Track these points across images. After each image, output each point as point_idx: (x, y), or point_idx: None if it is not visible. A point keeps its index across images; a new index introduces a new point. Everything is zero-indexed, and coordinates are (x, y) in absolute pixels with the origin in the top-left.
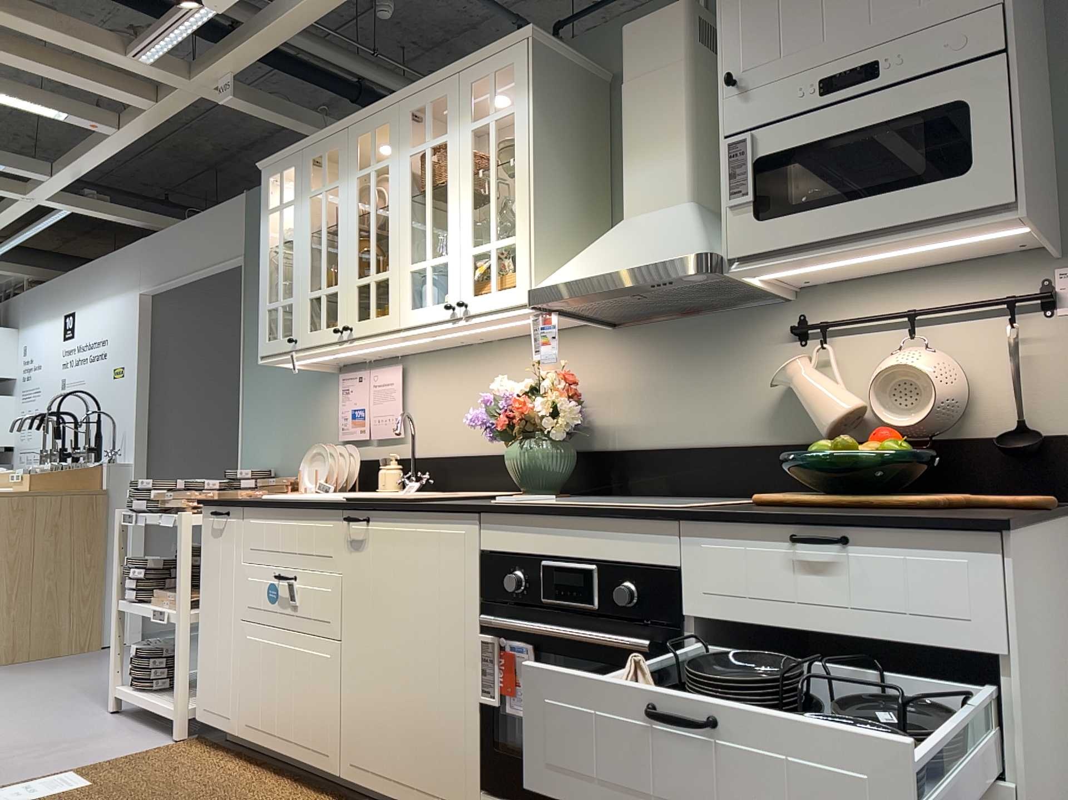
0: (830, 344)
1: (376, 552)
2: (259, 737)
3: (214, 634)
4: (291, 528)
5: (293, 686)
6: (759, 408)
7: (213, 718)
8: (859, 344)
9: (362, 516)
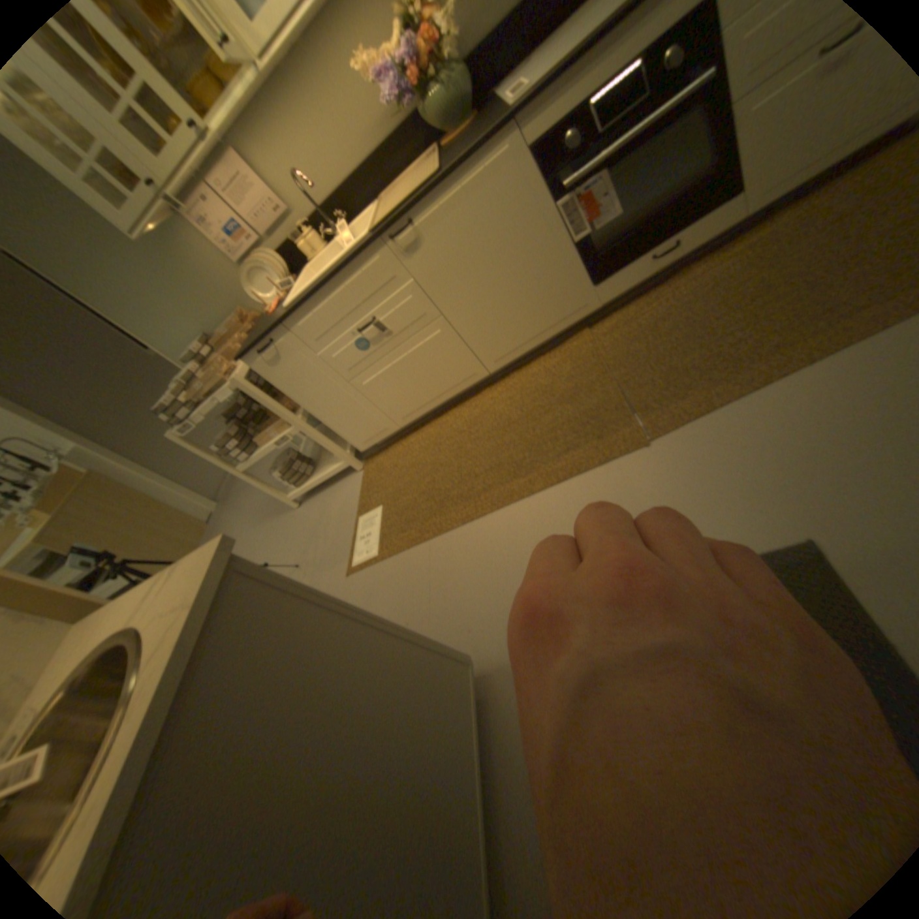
0: None
1: (436, 234)
2: (419, 414)
3: (337, 408)
4: (344, 294)
5: (425, 369)
6: None
7: (377, 440)
8: None
9: (405, 222)
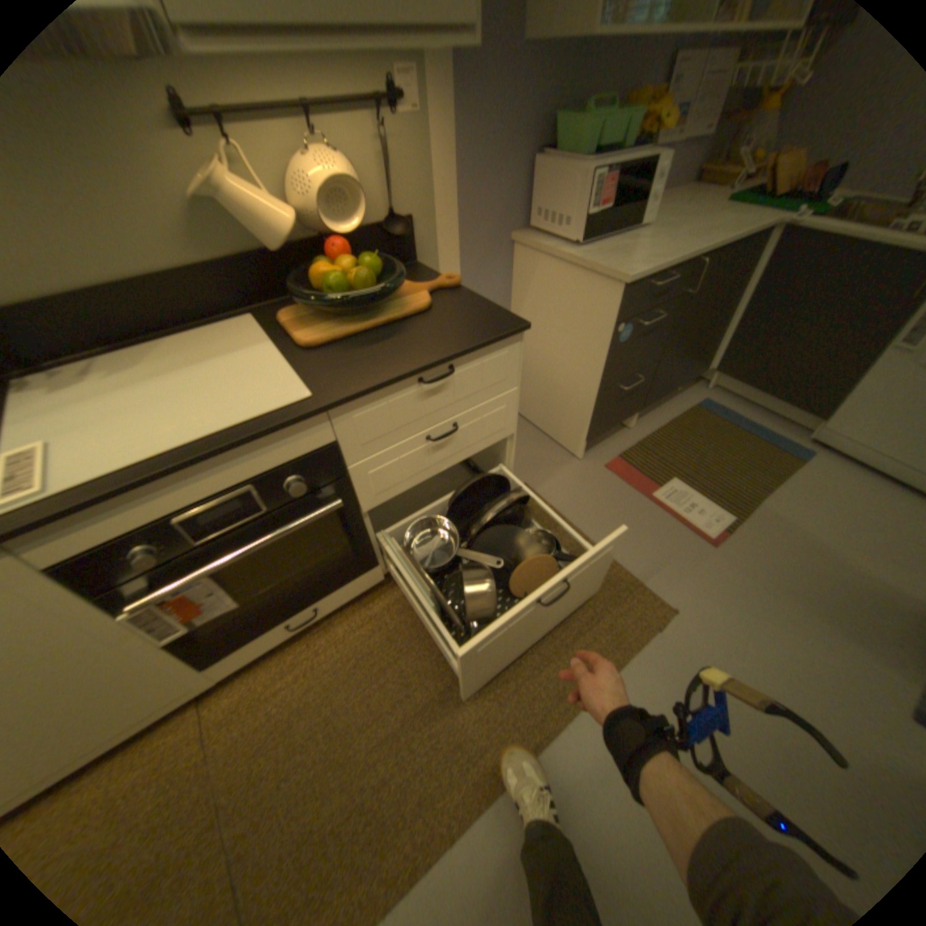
0: (231, 139)
1: None
2: None
3: None
4: None
5: None
6: (170, 223)
7: None
8: (256, 138)
9: None
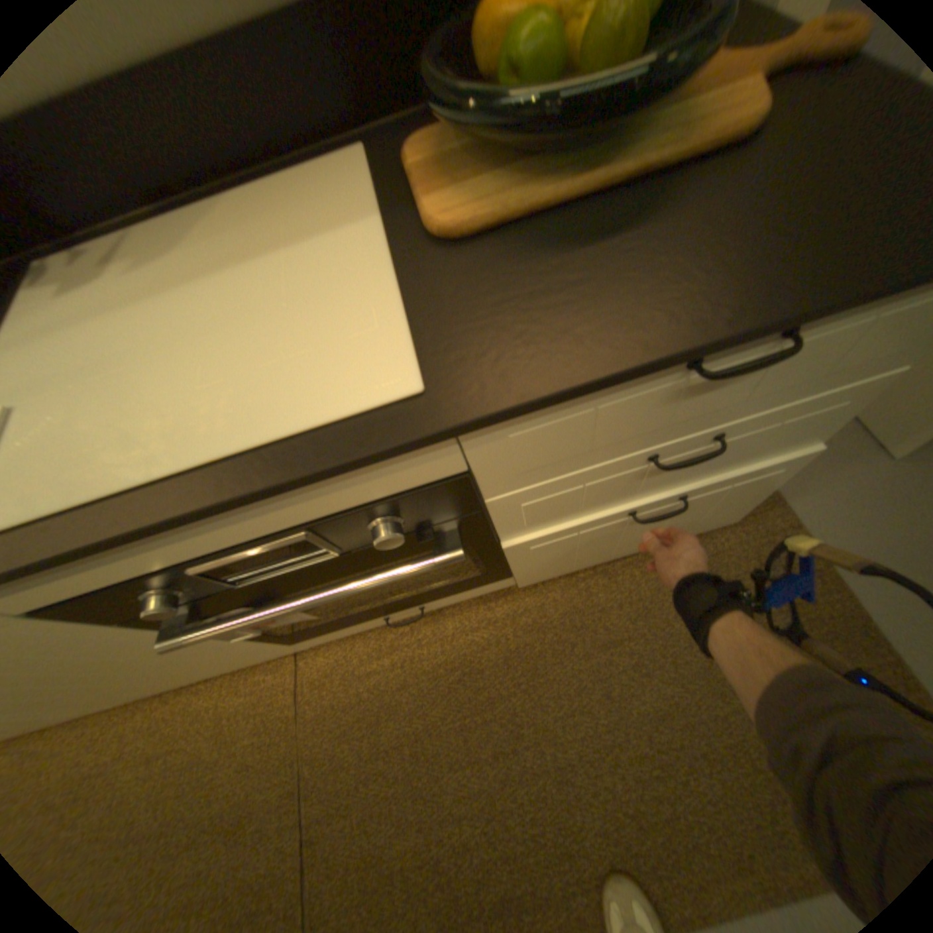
0: None
1: None
2: None
3: None
4: None
5: None
6: None
7: None
8: None
9: None
